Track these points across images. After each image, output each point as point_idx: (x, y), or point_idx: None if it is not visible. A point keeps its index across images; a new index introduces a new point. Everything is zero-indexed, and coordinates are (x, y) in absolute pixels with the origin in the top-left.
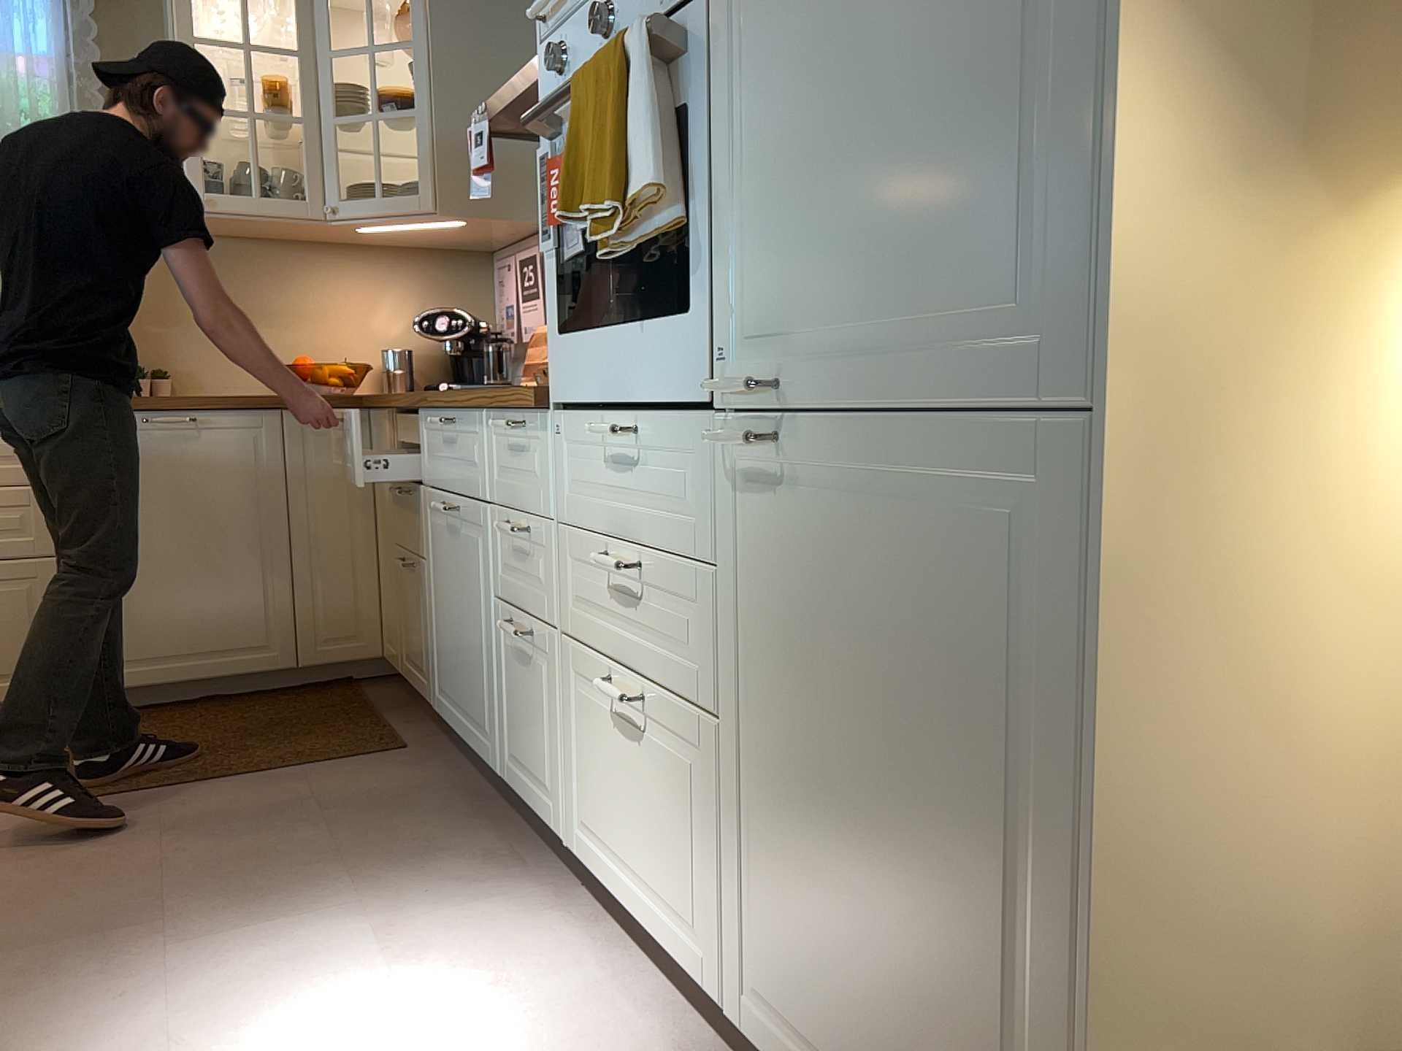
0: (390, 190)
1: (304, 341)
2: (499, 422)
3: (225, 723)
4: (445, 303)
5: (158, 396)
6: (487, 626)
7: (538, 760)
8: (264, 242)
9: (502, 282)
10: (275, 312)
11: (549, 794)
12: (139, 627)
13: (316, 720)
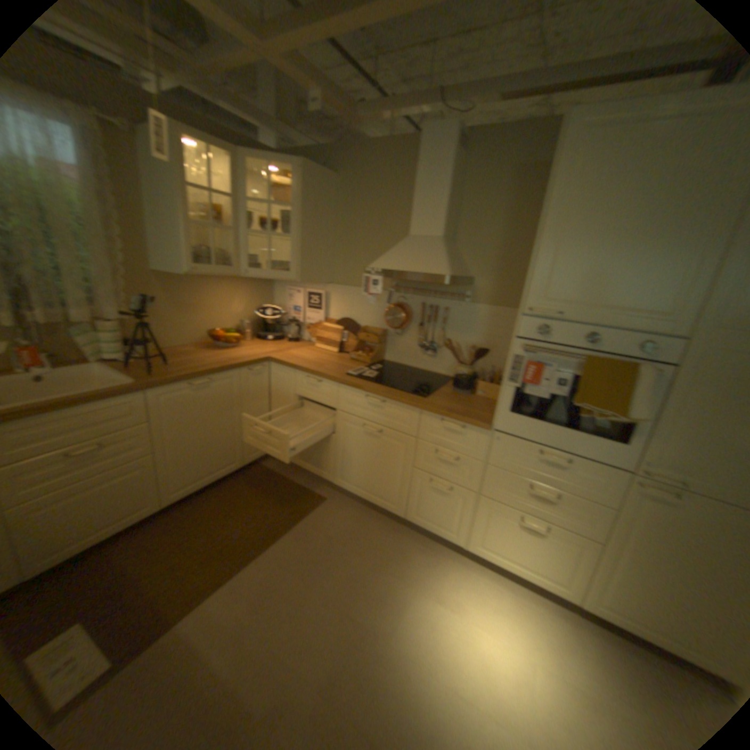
0: (253, 258)
1: (203, 319)
2: (436, 417)
3: (234, 502)
4: (255, 298)
5: (188, 371)
6: (401, 473)
7: (444, 521)
8: (185, 274)
9: (290, 296)
10: (191, 307)
11: (451, 531)
12: (186, 472)
13: (270, 490)
